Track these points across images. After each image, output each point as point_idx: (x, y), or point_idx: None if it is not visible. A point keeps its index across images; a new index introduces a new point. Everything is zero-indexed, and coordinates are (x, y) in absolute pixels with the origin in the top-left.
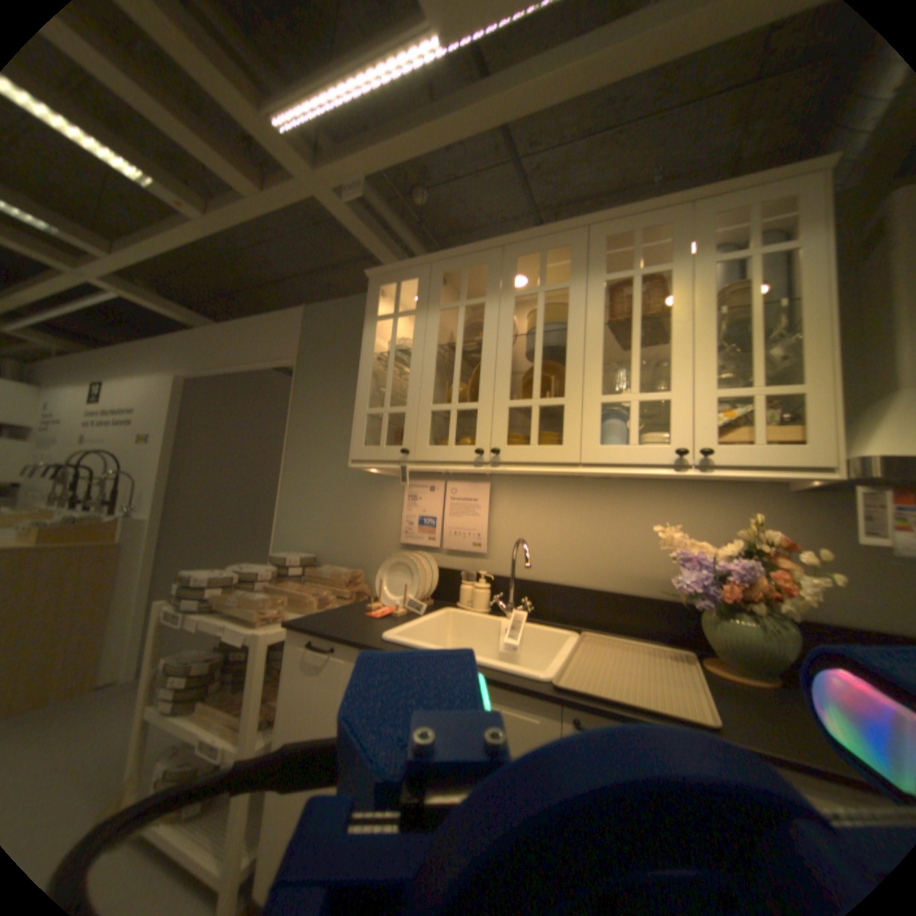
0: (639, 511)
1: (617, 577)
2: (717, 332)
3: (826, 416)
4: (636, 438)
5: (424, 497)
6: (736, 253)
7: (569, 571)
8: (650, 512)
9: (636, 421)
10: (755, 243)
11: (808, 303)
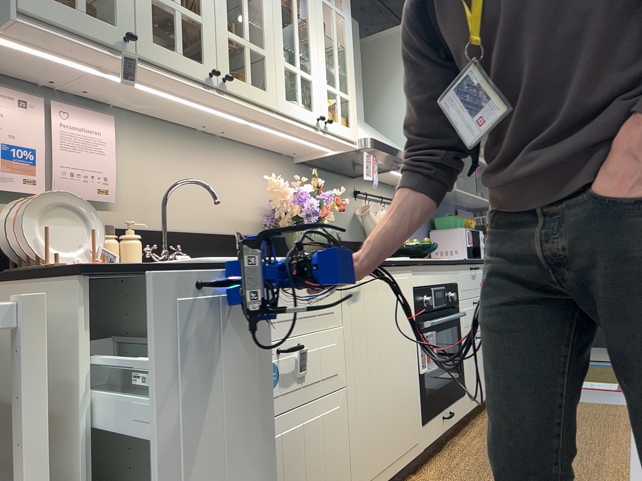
0: (233, 167)
1: (223, 222)
2: (325, 47)
3: (355, 115)
4: (301, 101)
5: (6, 115)
6: (328, 3)
7: (191, 219)
8: (239, 168)
9: (300, 89)
10: (333, 3)
11: (348, 52)
